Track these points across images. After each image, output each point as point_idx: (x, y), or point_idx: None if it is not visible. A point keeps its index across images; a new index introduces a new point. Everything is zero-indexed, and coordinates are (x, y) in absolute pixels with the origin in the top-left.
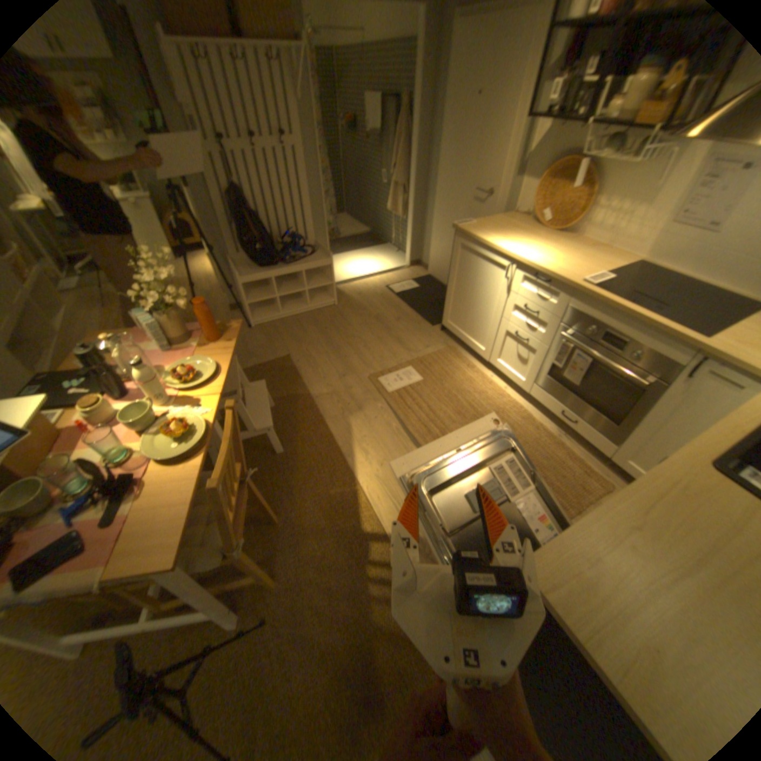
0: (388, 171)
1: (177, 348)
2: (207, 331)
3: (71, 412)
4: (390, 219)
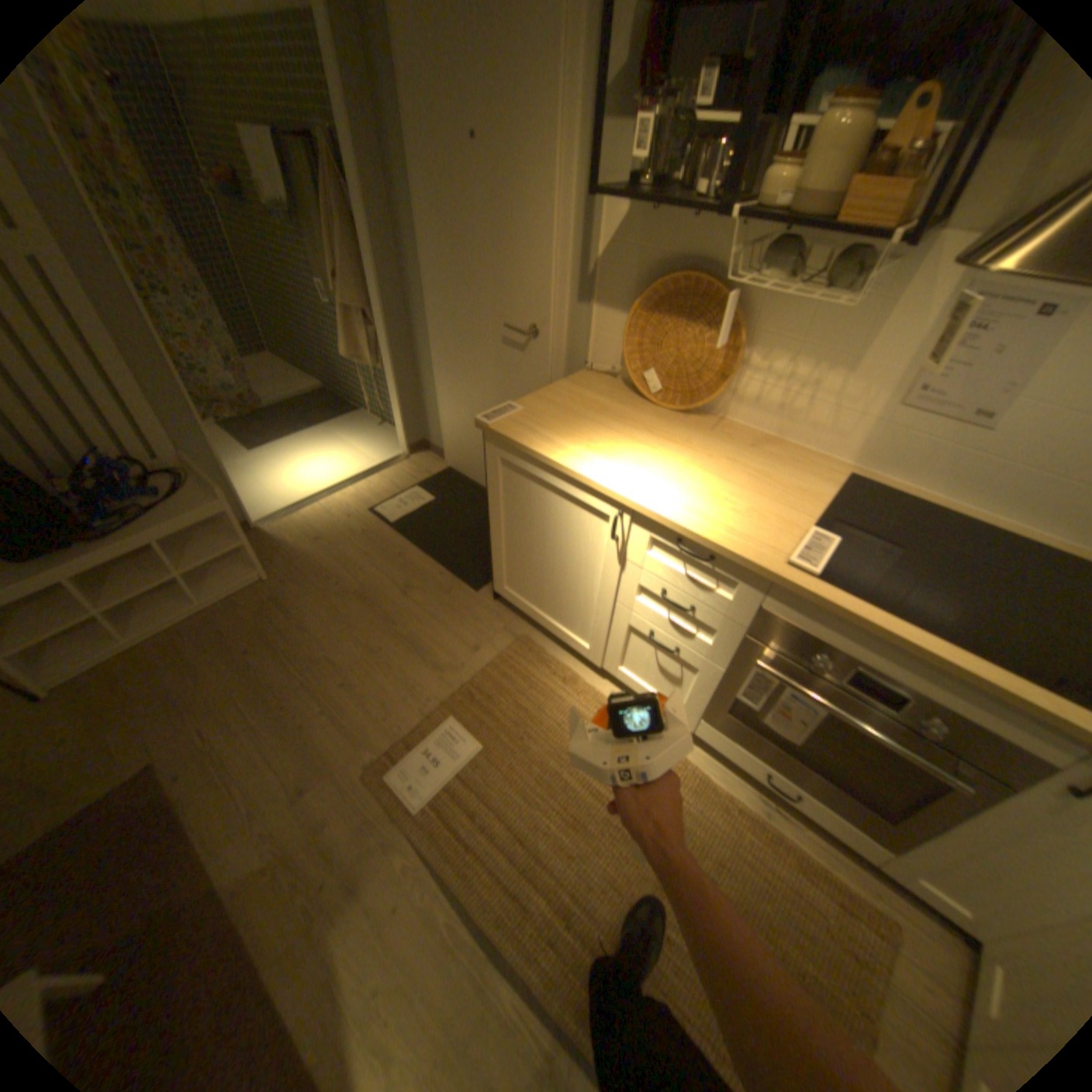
0: (326, 283)
1: None
2: None
3: None
4: (354, 369)
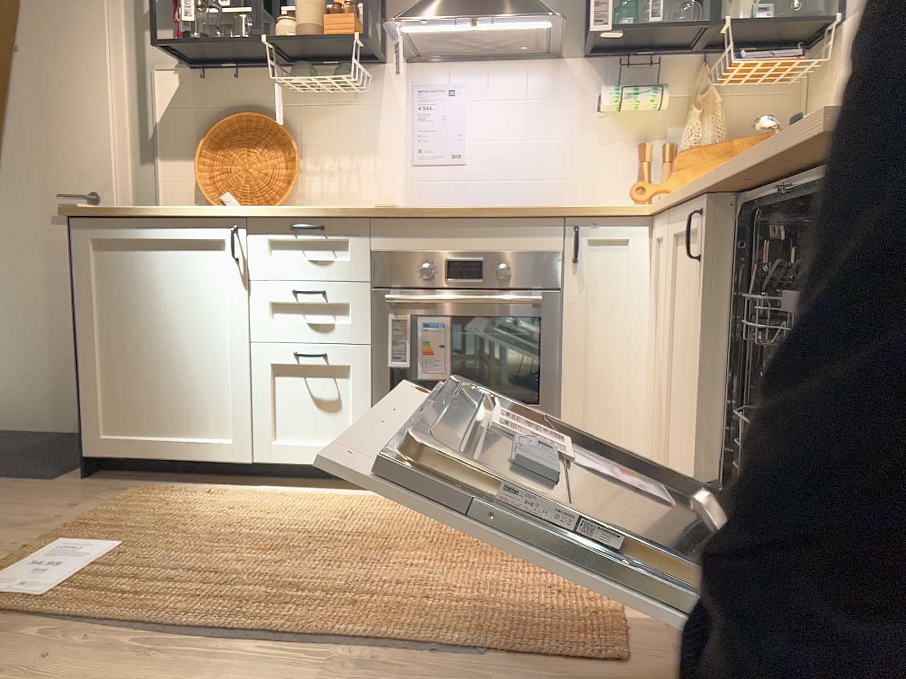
0: None
1: None
2: None
3: None
4: None
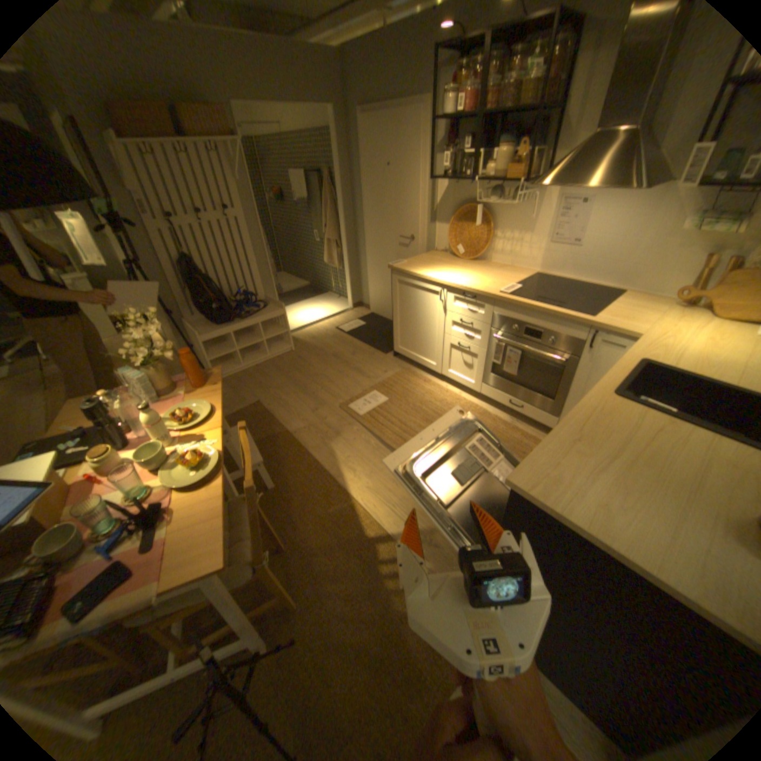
0: (319, 231)
1: (166, 399)
2: (189, 381)
3: (73, 471)
4: (327, 272)
